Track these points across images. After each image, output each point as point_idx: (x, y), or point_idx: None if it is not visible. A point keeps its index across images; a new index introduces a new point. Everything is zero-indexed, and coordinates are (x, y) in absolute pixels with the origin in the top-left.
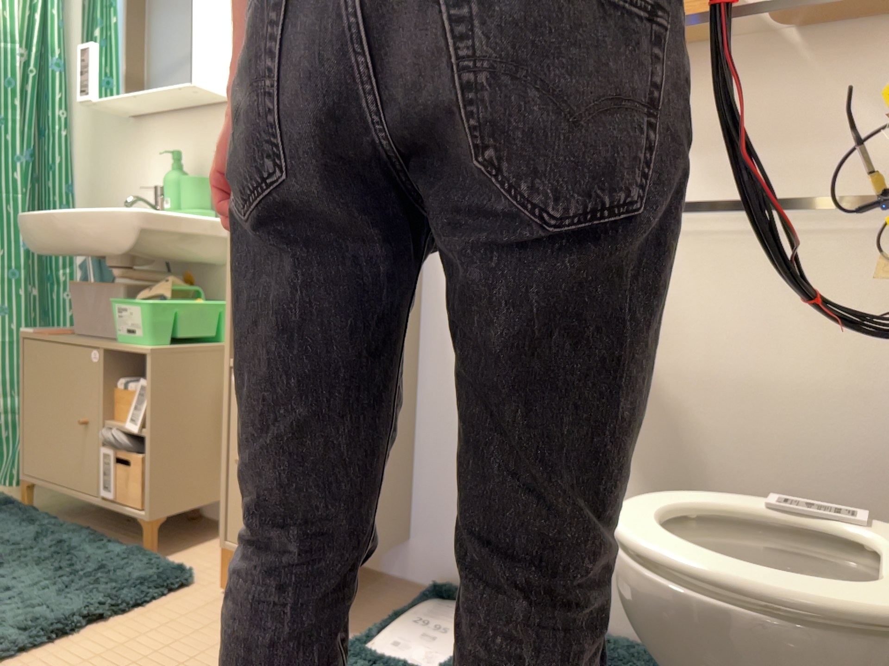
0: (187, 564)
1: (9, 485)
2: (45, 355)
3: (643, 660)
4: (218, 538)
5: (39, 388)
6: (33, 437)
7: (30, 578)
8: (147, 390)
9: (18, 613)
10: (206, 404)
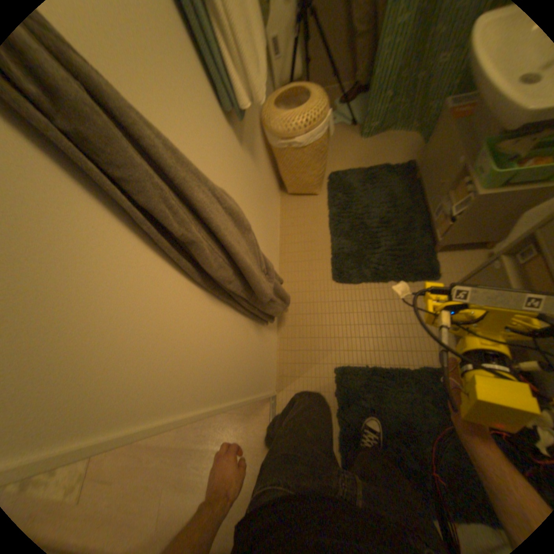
0: (443, 266)
1: (422, 145)
2: (446, 124)
3: None
4: (471, 252)
5: (437, 137)
6: (427, 155)
7: (387, 245)
8: (469, 198)
9: (373, 267)
10: (501, 214)
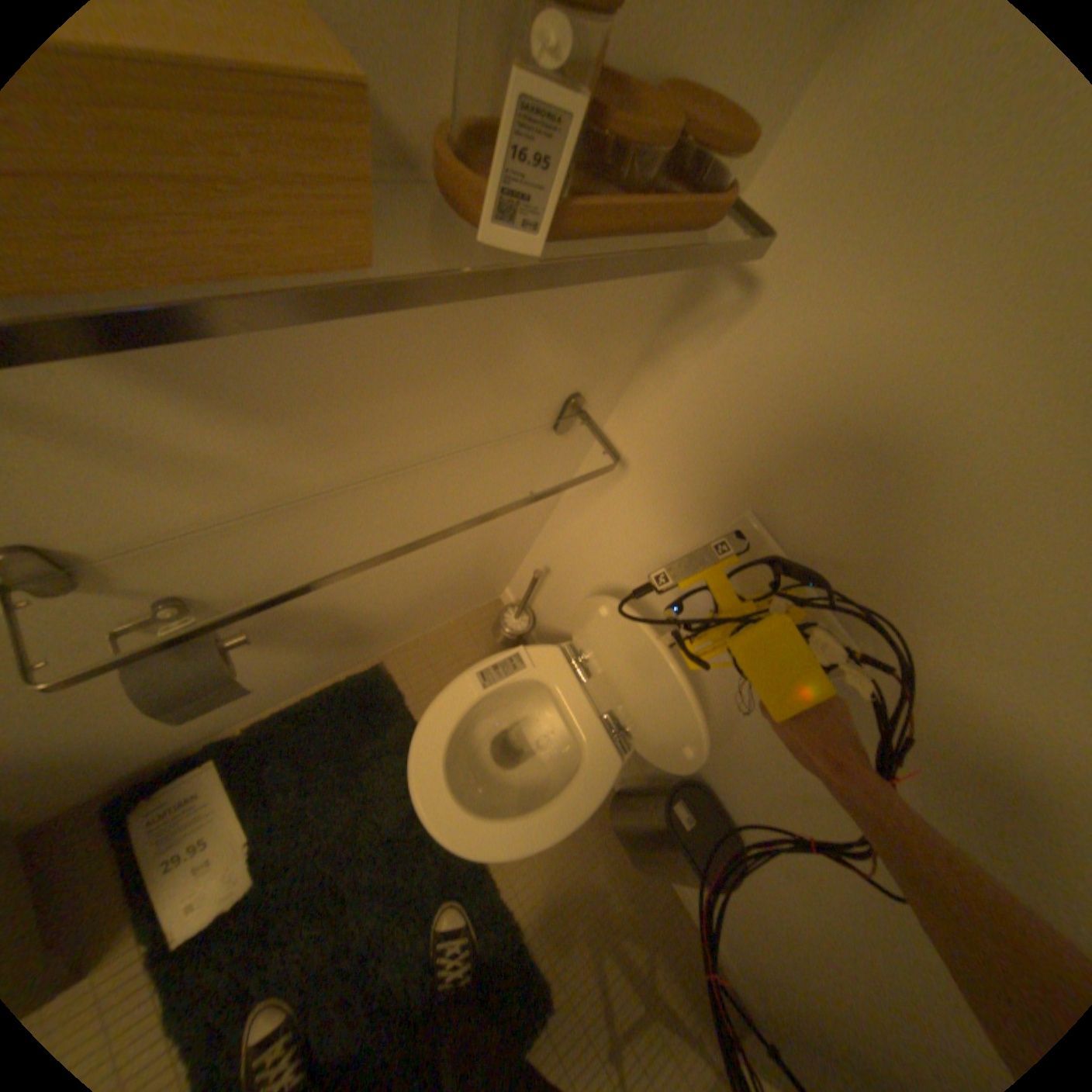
0: None
1: None
2: None
3: (357, 711)
4: None
5: None
6: None
7: None
8: None
9: None
10: None
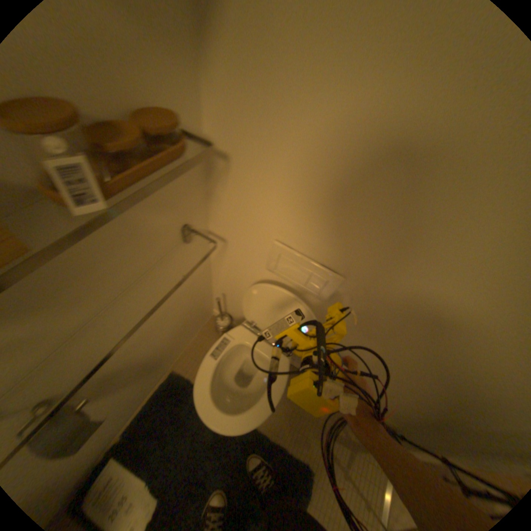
0: None
1: None
2: None
3: (170, 398)
4: None
5: None
6: None
7: None
8: None
9: None
10: None
